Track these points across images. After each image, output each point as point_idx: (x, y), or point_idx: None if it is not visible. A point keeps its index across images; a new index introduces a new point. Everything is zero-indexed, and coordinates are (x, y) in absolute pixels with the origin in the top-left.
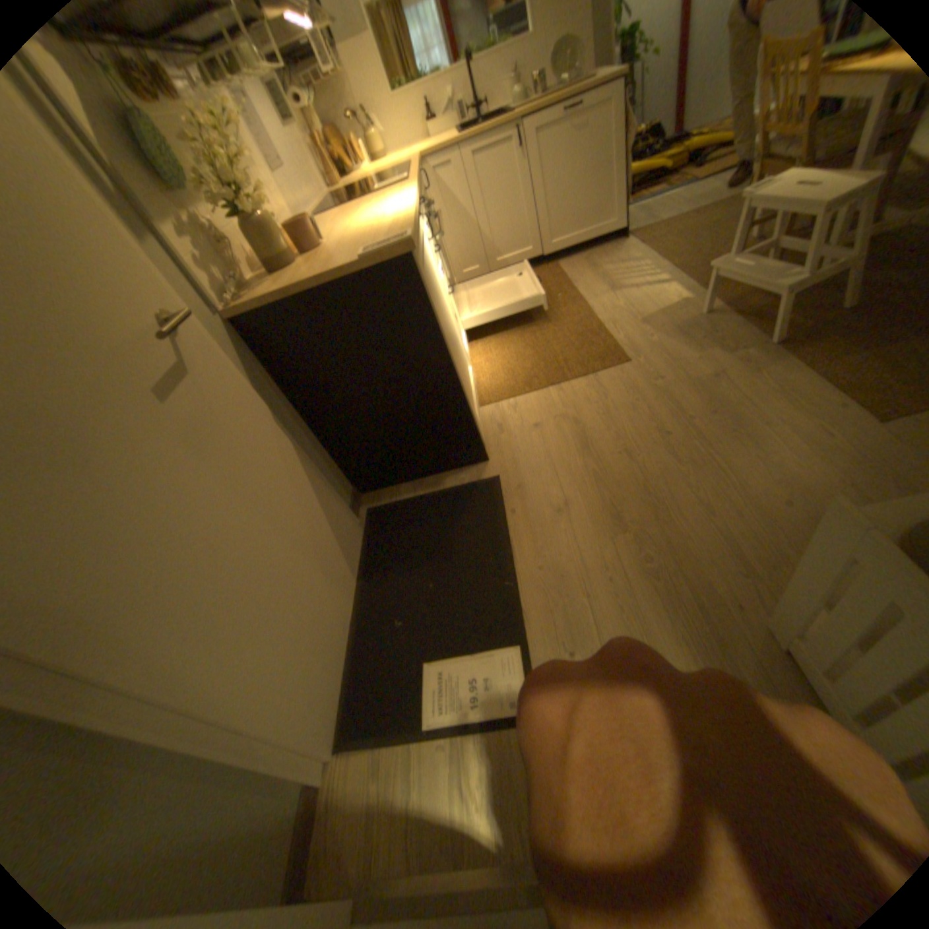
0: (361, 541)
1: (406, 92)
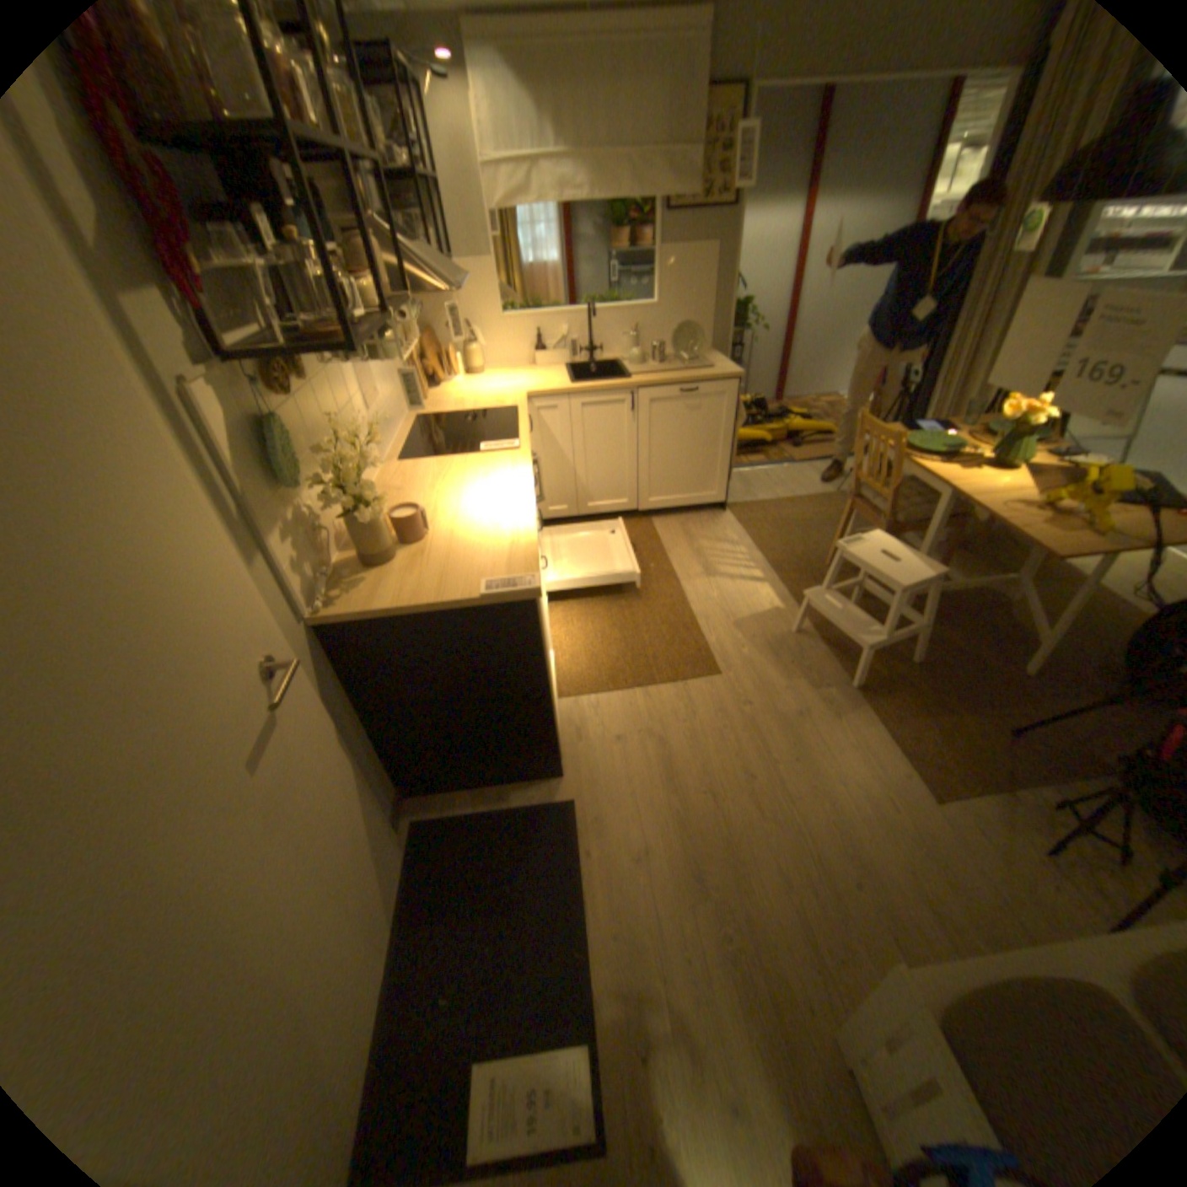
0: (400, 871)
1: (519, 319)
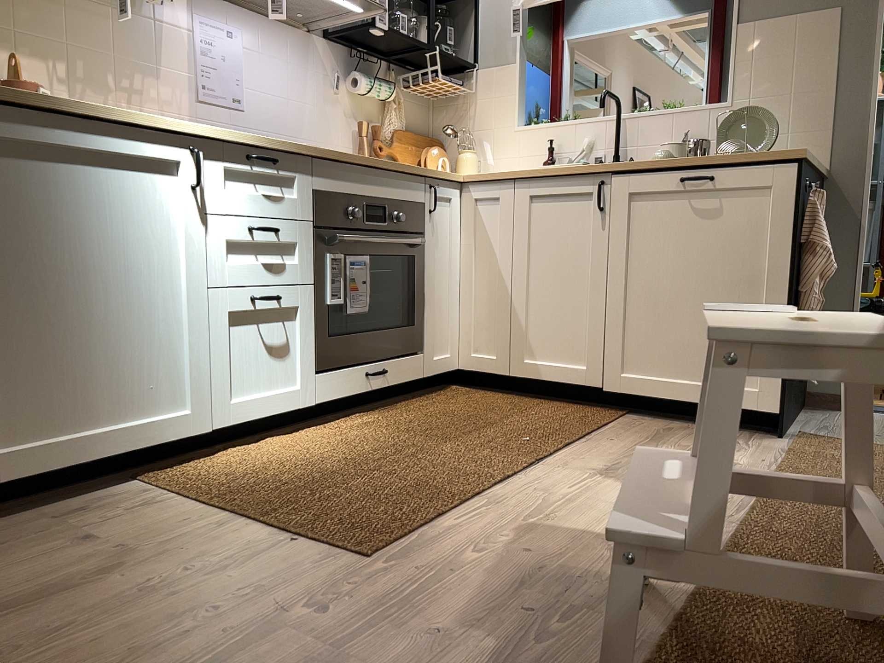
0: None
1: (535, 131)
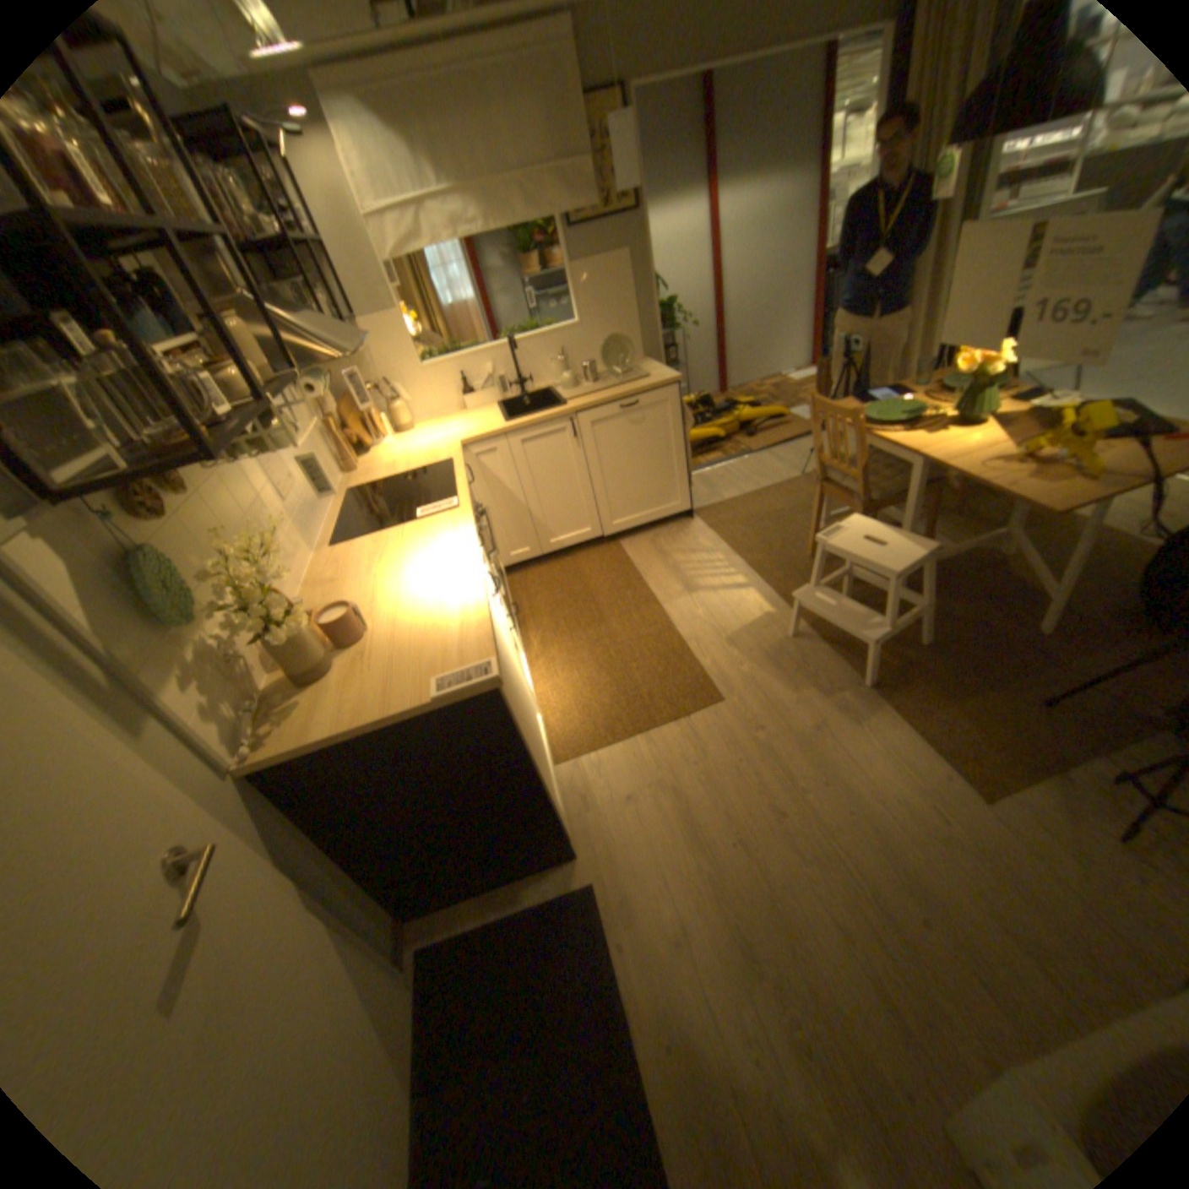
0: (411, 1018)
1: (439, 366)
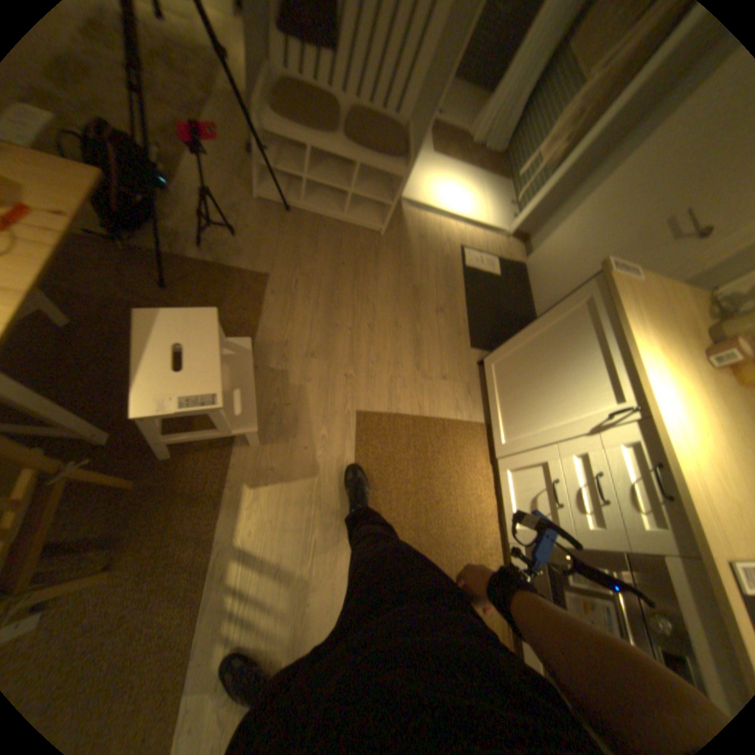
0: None
1: None
